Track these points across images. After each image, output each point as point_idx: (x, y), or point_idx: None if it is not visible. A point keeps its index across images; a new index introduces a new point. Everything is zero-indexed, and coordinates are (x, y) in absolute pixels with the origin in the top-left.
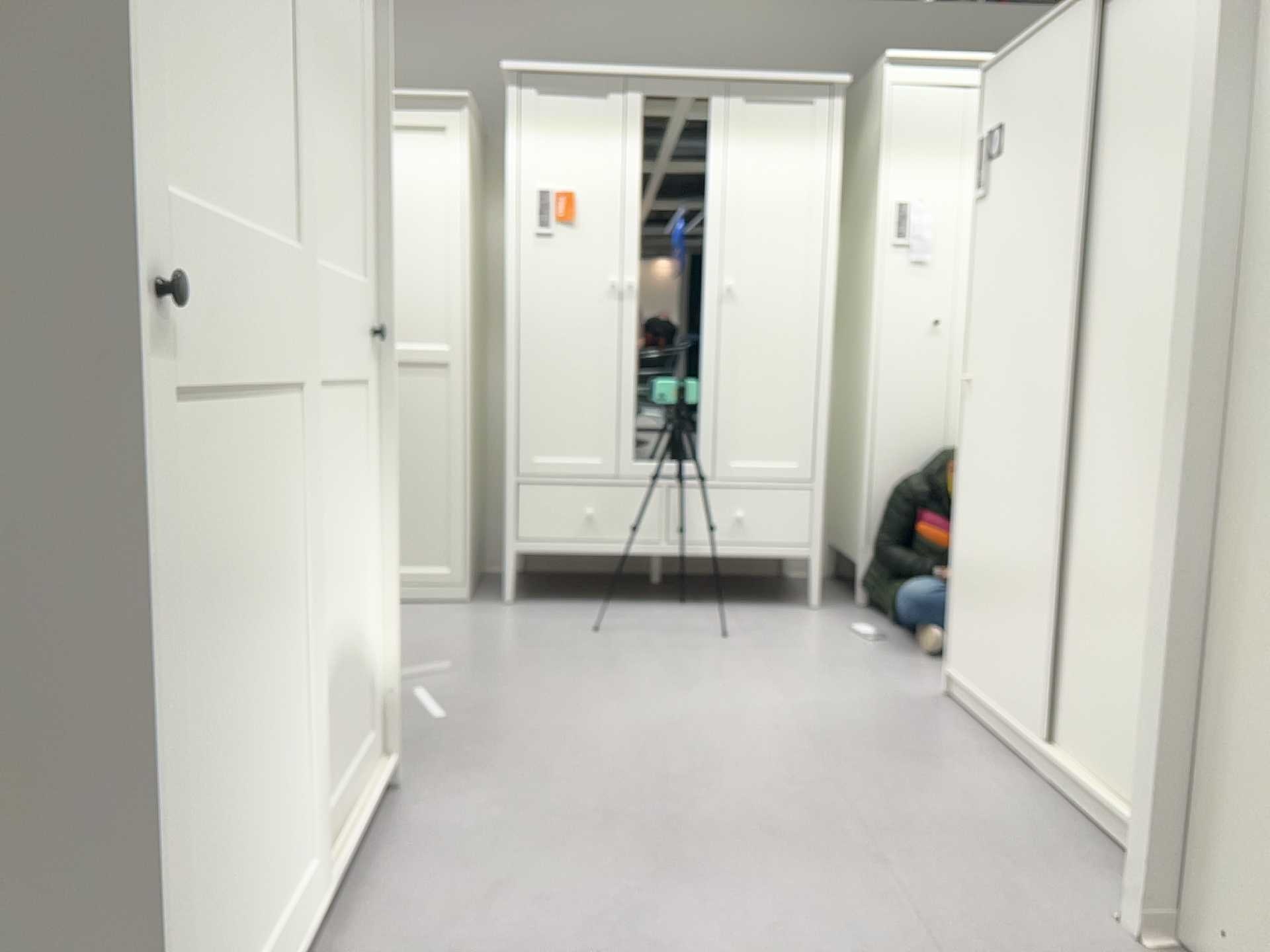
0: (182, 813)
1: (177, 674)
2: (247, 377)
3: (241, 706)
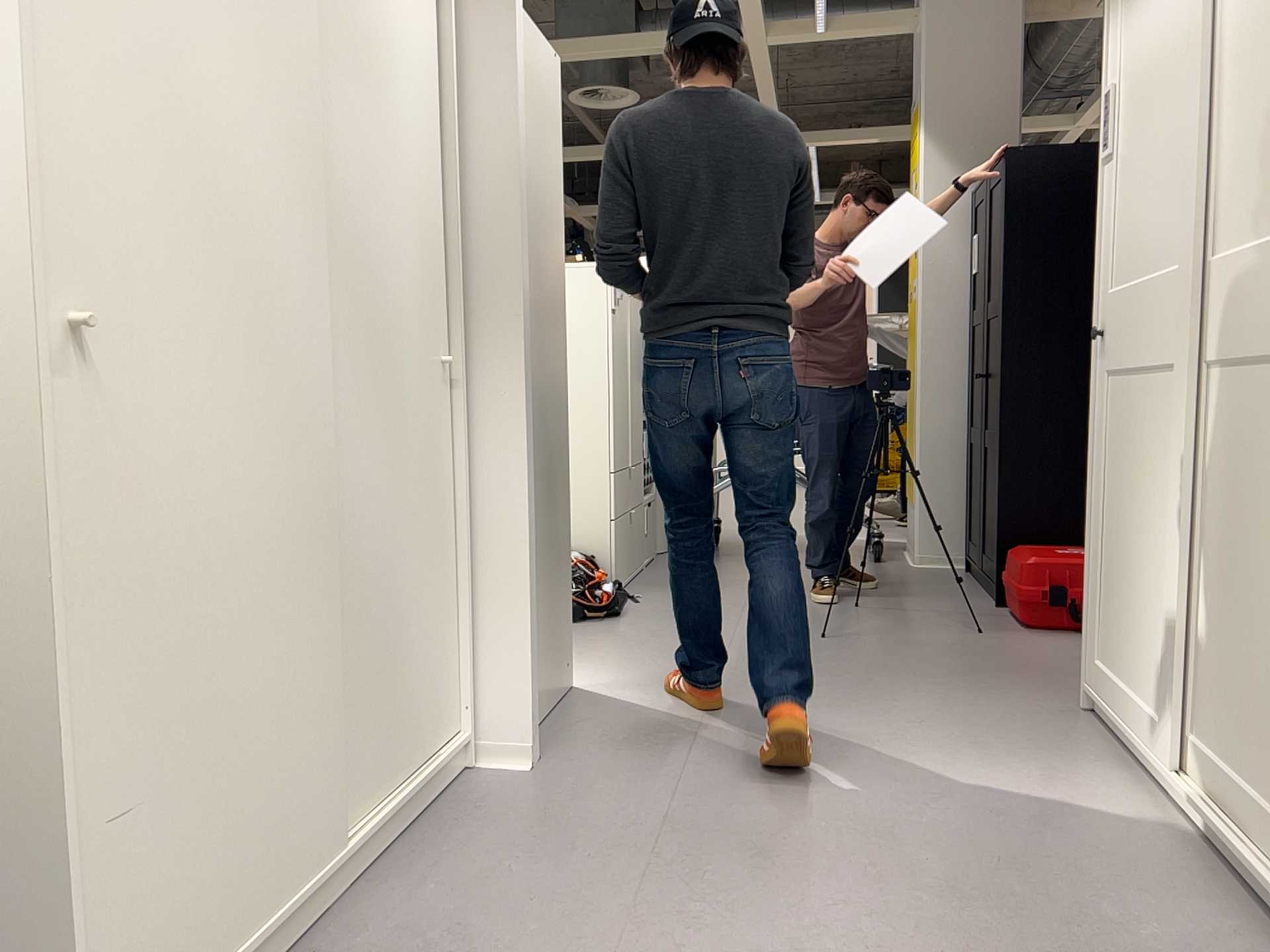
0: (1103, 548)
1: (1105, 488)
2: (1137, 361)
3: (1127, 538)
